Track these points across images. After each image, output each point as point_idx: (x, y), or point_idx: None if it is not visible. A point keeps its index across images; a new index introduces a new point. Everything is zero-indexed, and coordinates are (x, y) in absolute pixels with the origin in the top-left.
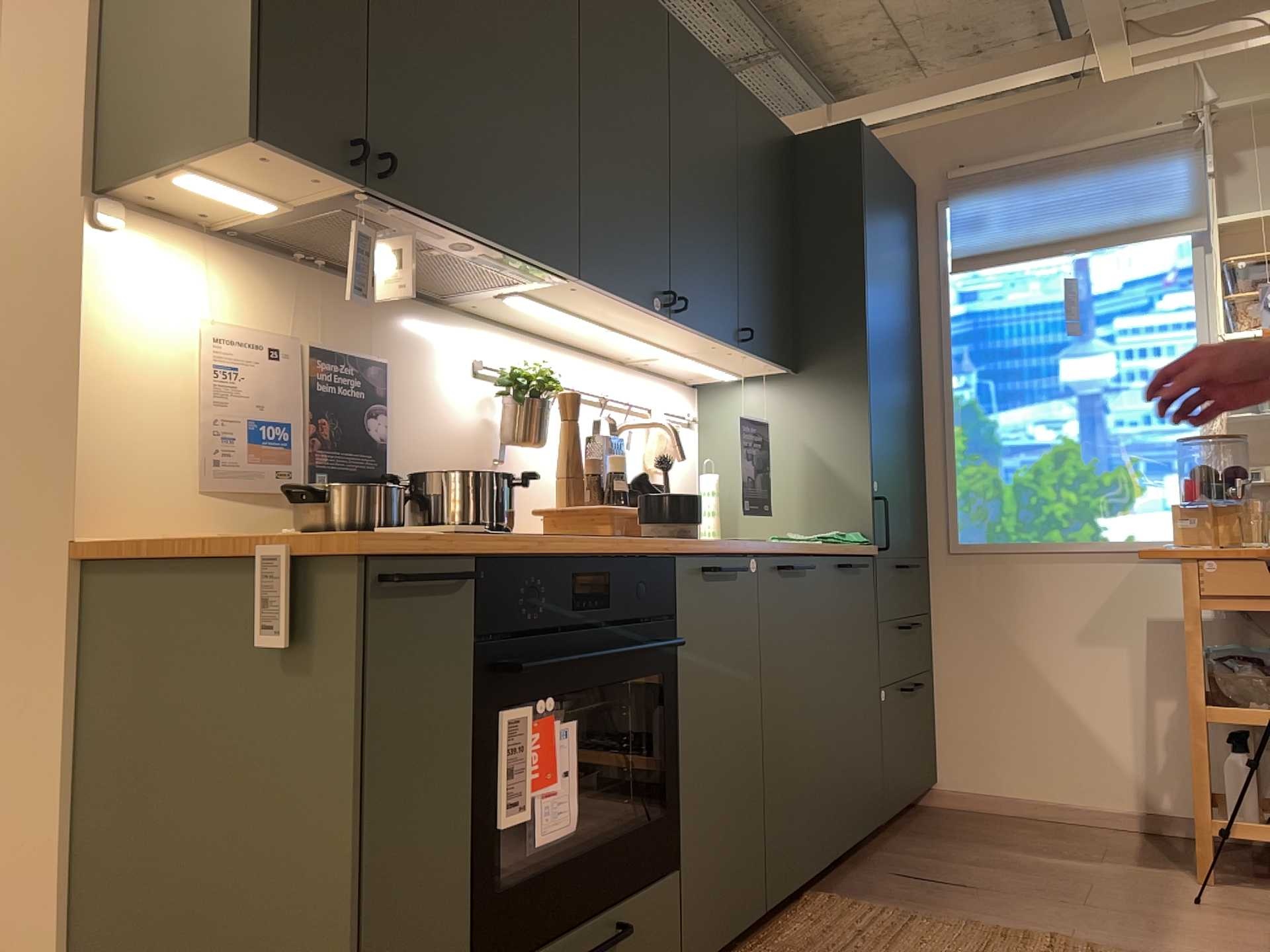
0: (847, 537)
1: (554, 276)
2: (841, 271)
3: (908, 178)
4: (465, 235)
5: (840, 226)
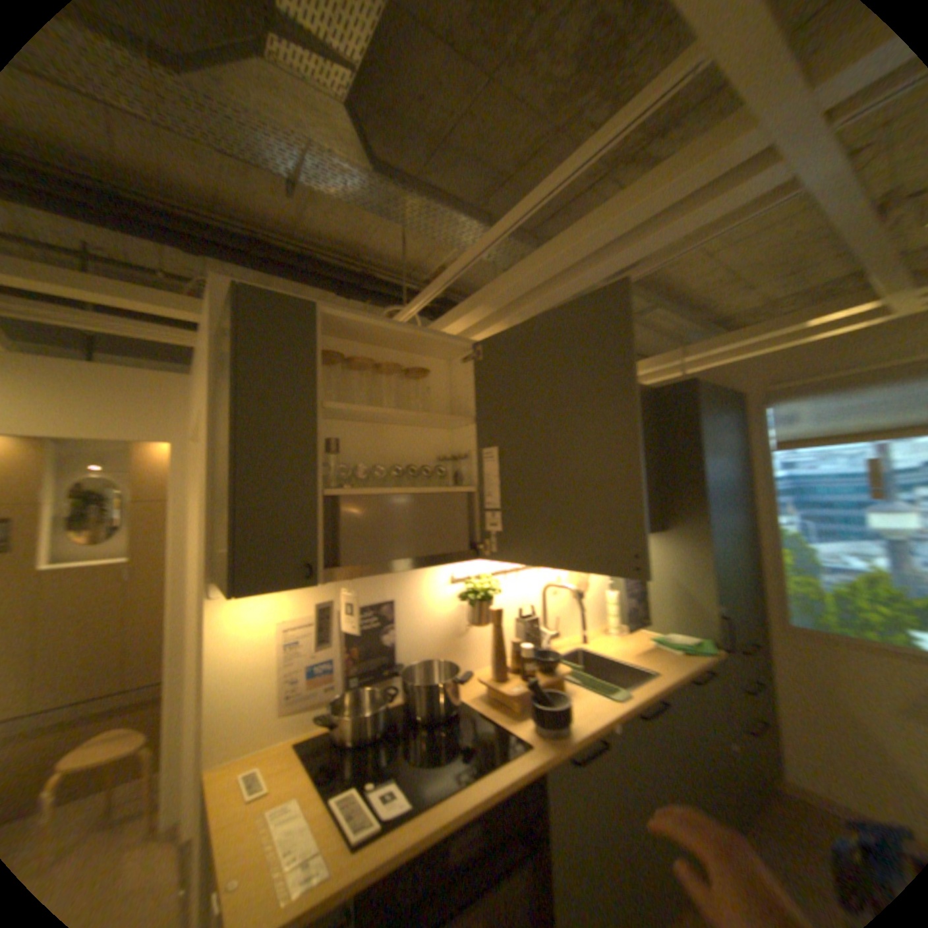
0: (701, 649)
1: (475, 557)
2: (690, 472)
3: (740, 388)
4: (402, 572)
5: (687, 443)
